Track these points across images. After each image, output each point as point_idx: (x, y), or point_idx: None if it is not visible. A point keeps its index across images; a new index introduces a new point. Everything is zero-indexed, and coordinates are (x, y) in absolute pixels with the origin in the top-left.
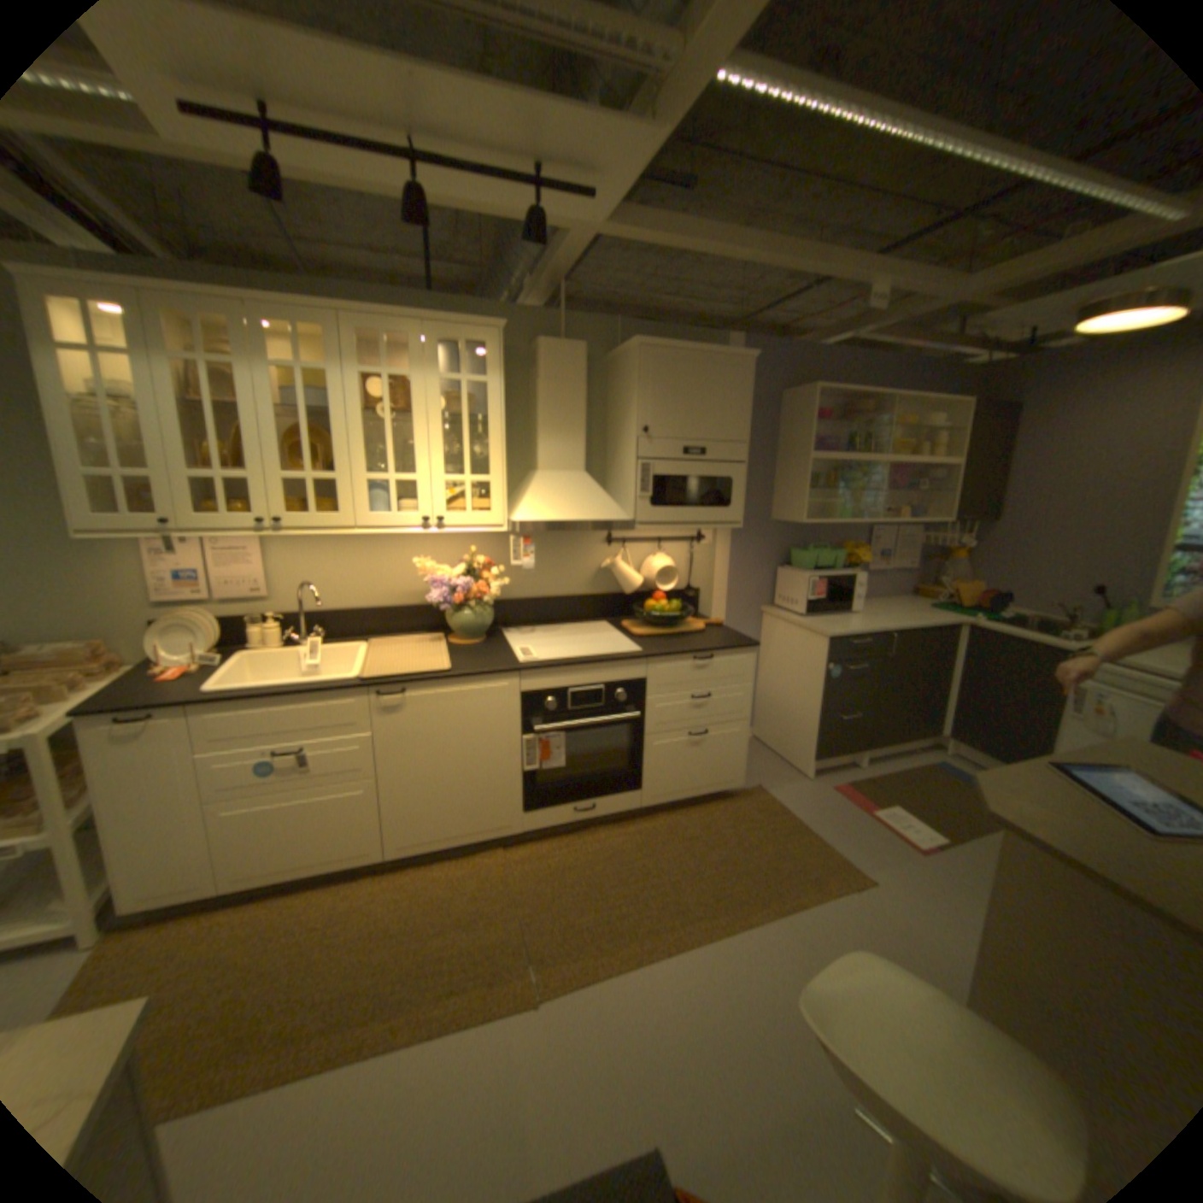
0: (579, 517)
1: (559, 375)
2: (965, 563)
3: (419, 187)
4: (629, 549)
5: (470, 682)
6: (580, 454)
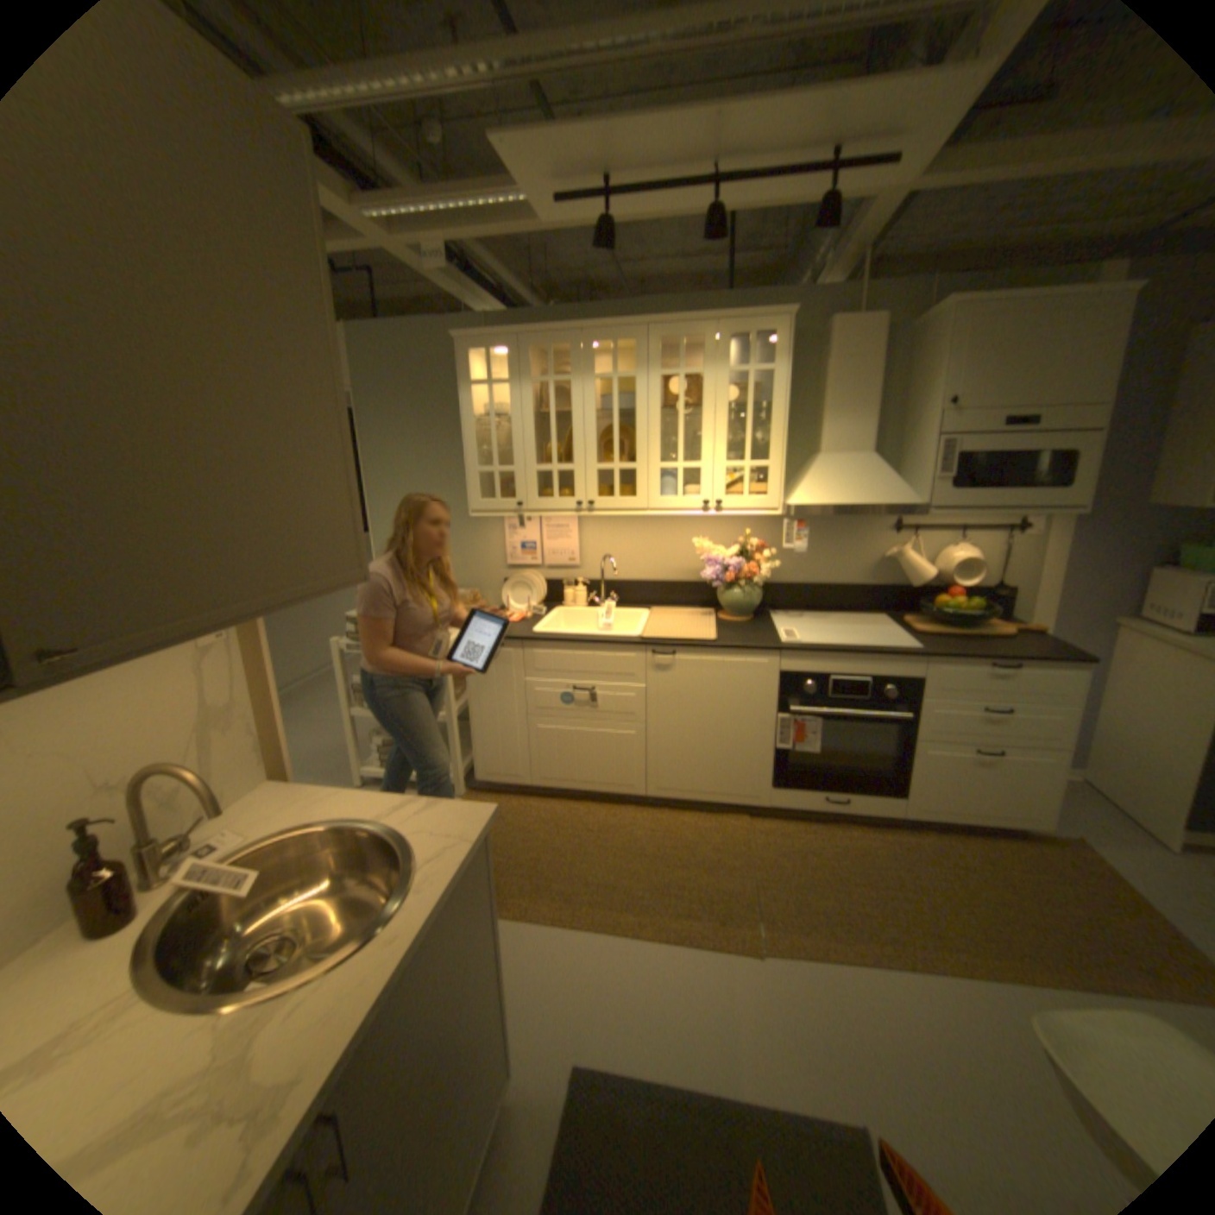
0: (860, 500)
1: (853, 351)
2: None
3: (720, 206)
4: (923, 536)
5: (732, 654)
6: (871, 433)
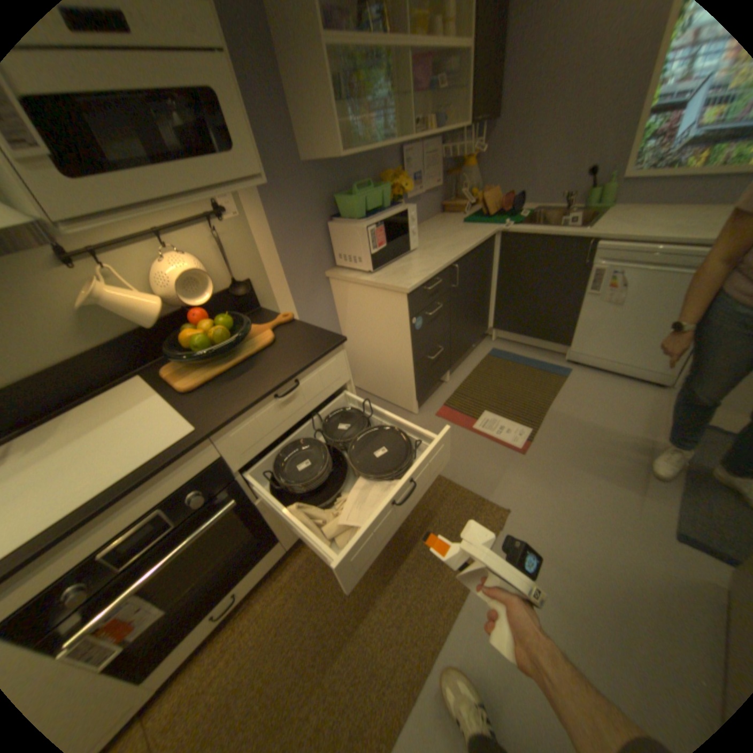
0: None
1: None
2: (473, 170)
3: None
4: (113, 260)
5: None
6: None
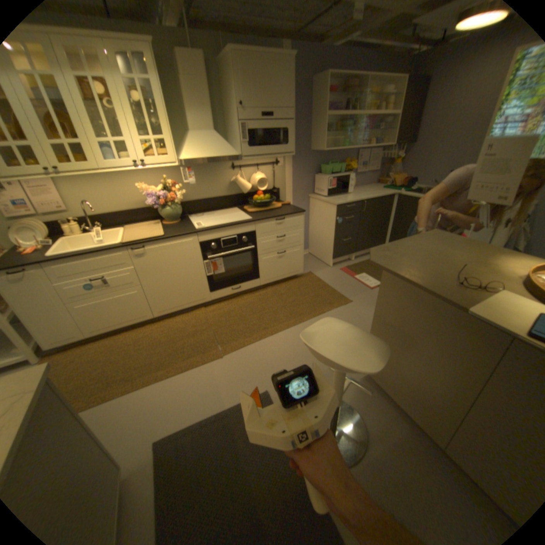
0: (213, 155)
1: (190, 72)
2: (400, 165)
3: None
4: (243, 171)
5: (174, 240)
6: (210, 120)
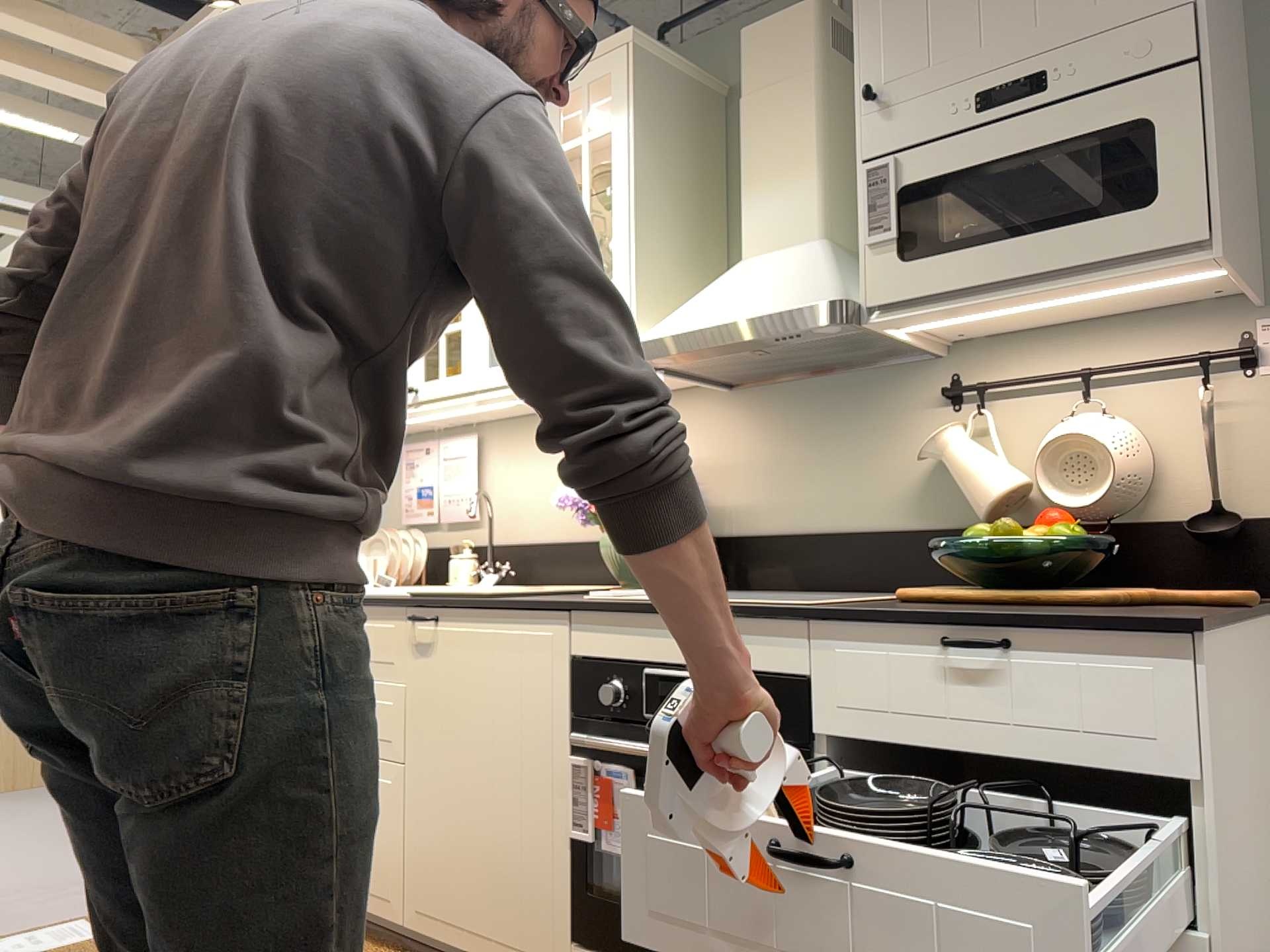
0: (735, 315)
1: (768, 79)
2: None
3: None
4: (1009, 410)
5: (504, 619)
6: (810, 206)
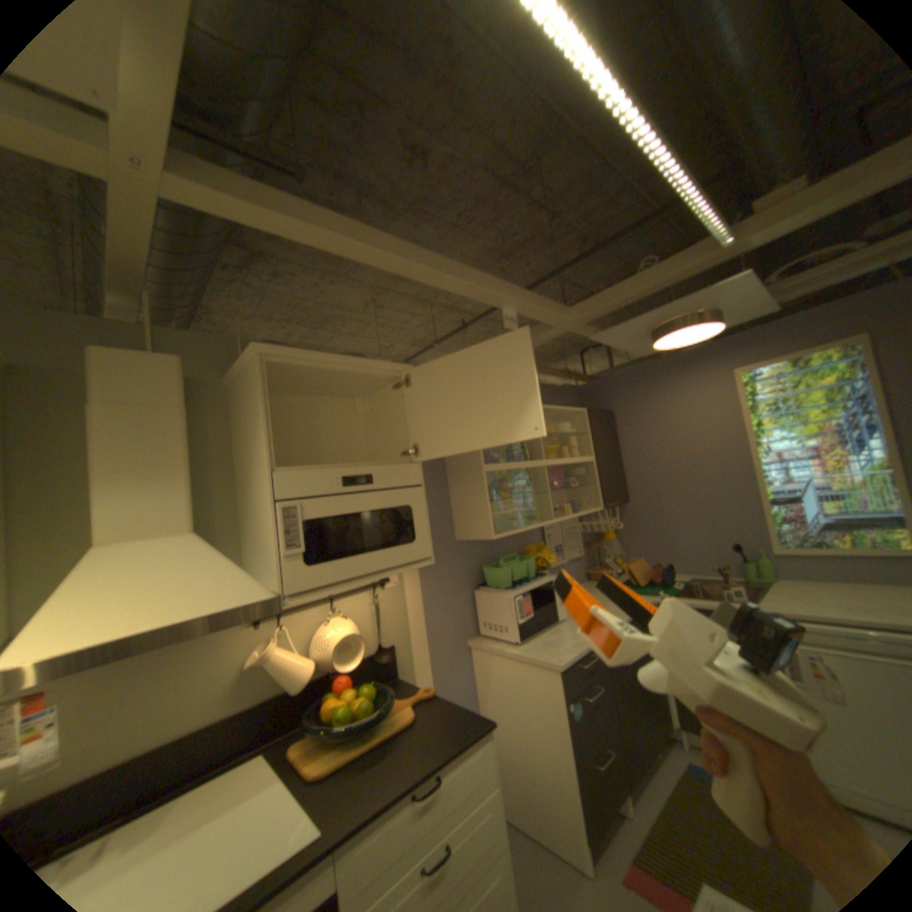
0: (169, 616)
1: (131, 398)
2: (614, 542)
3: None
4: (288, 622)
5: None
6: (182, 507)
